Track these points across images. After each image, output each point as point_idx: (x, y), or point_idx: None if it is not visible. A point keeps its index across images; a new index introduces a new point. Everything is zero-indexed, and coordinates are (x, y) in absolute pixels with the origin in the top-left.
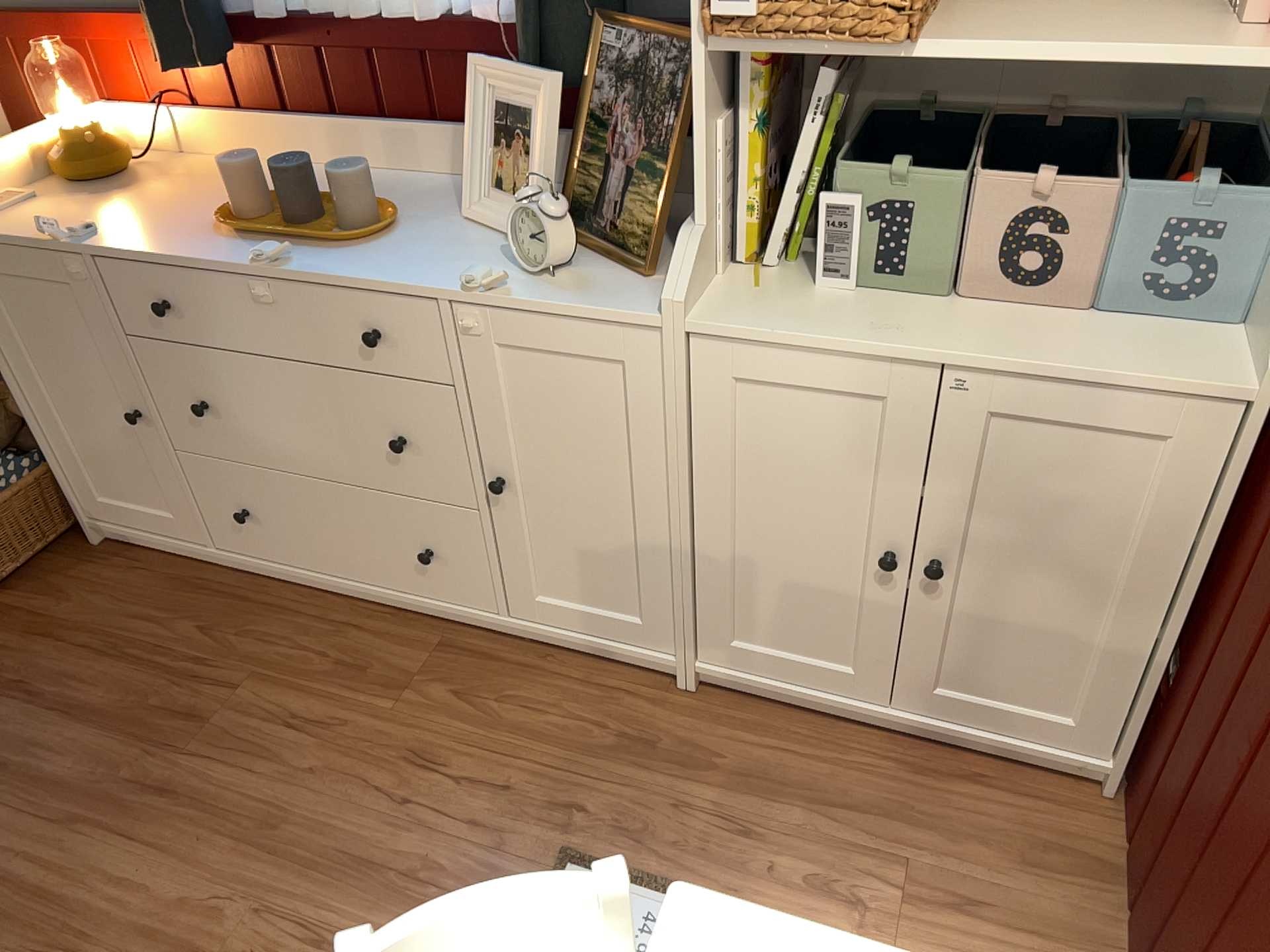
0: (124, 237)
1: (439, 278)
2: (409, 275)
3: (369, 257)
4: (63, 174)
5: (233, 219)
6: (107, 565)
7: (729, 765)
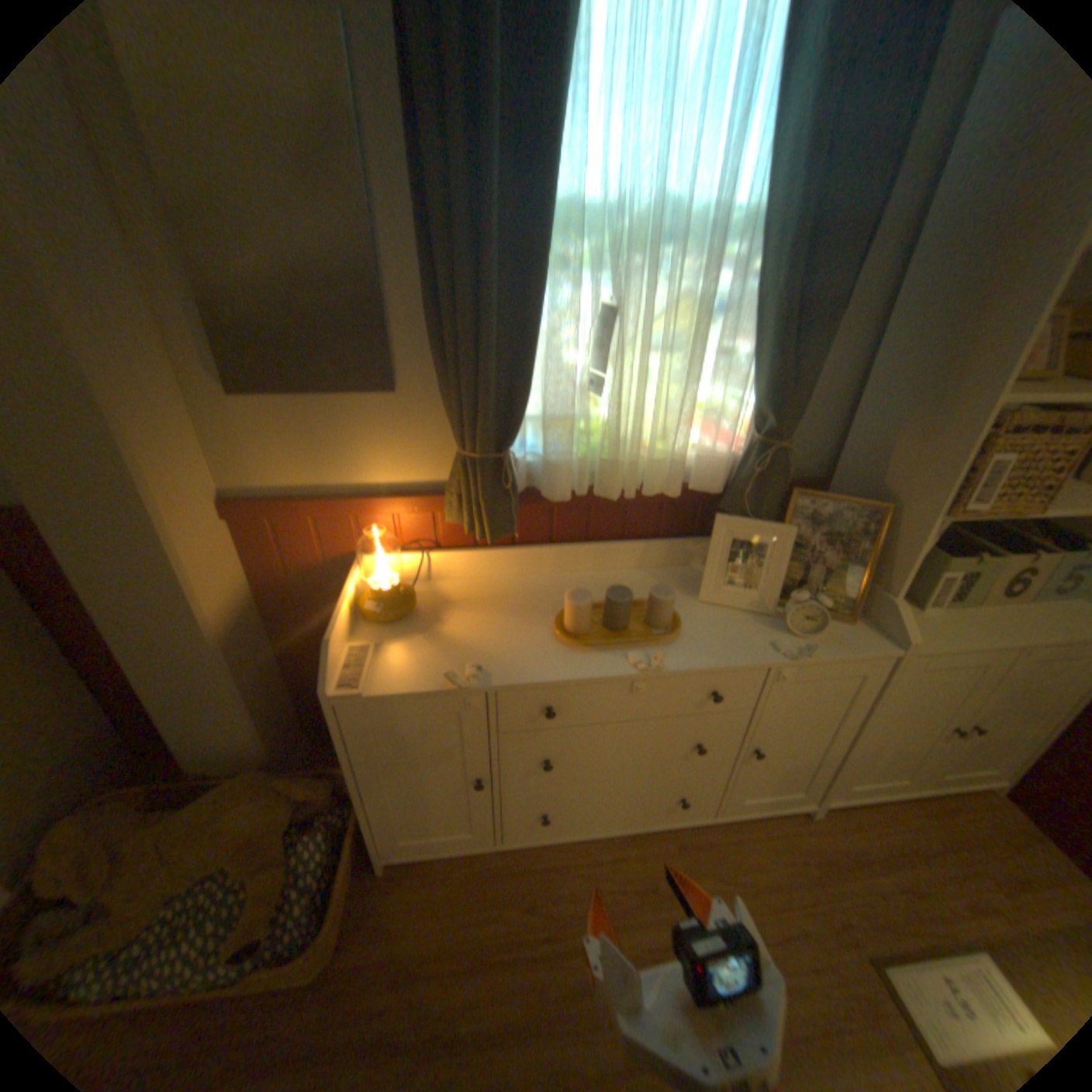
0: (494, 666)
1: (755, 651)
2: (736, 654)
3: (689, 644)
4: (372, 618)
5: (570, 634)
6: (396, 895)
7: (879, 861)
